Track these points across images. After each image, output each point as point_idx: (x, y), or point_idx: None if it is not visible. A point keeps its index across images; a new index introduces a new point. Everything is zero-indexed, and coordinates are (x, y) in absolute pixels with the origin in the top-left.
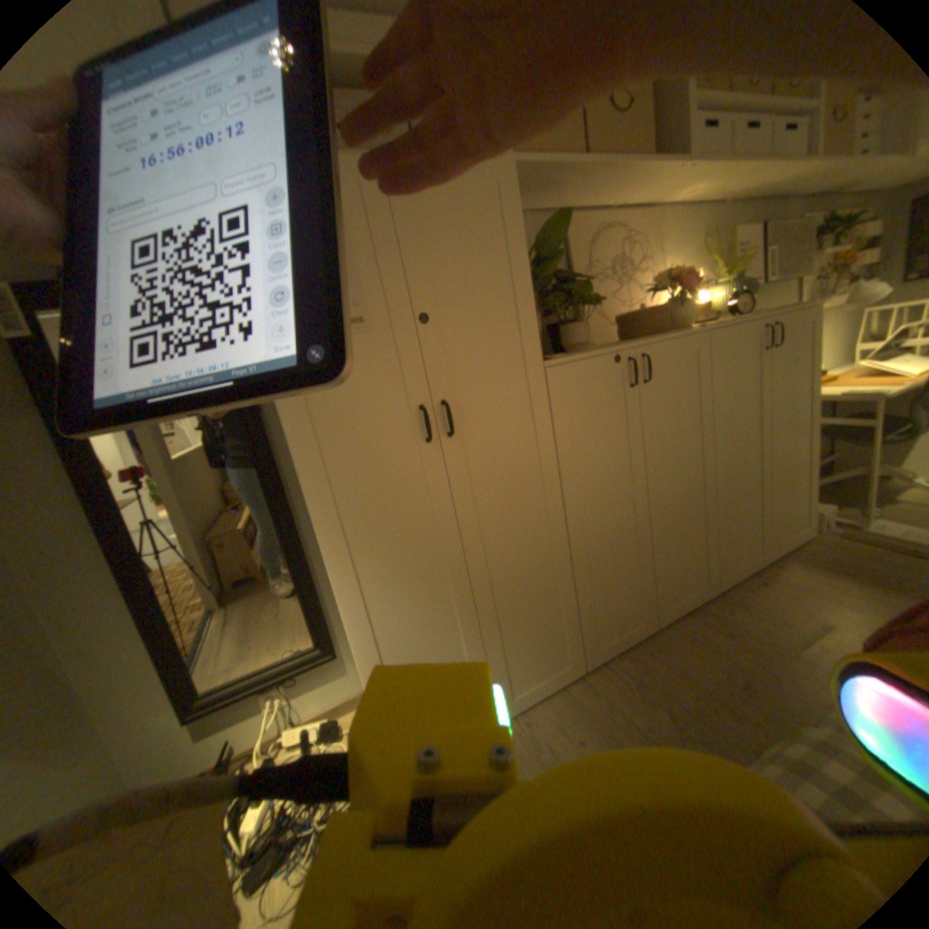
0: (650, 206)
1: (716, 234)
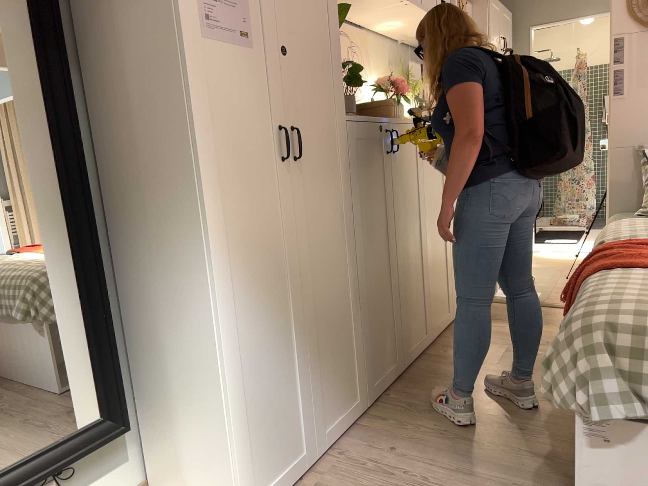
0: (360, 31)
1: (393, 67)
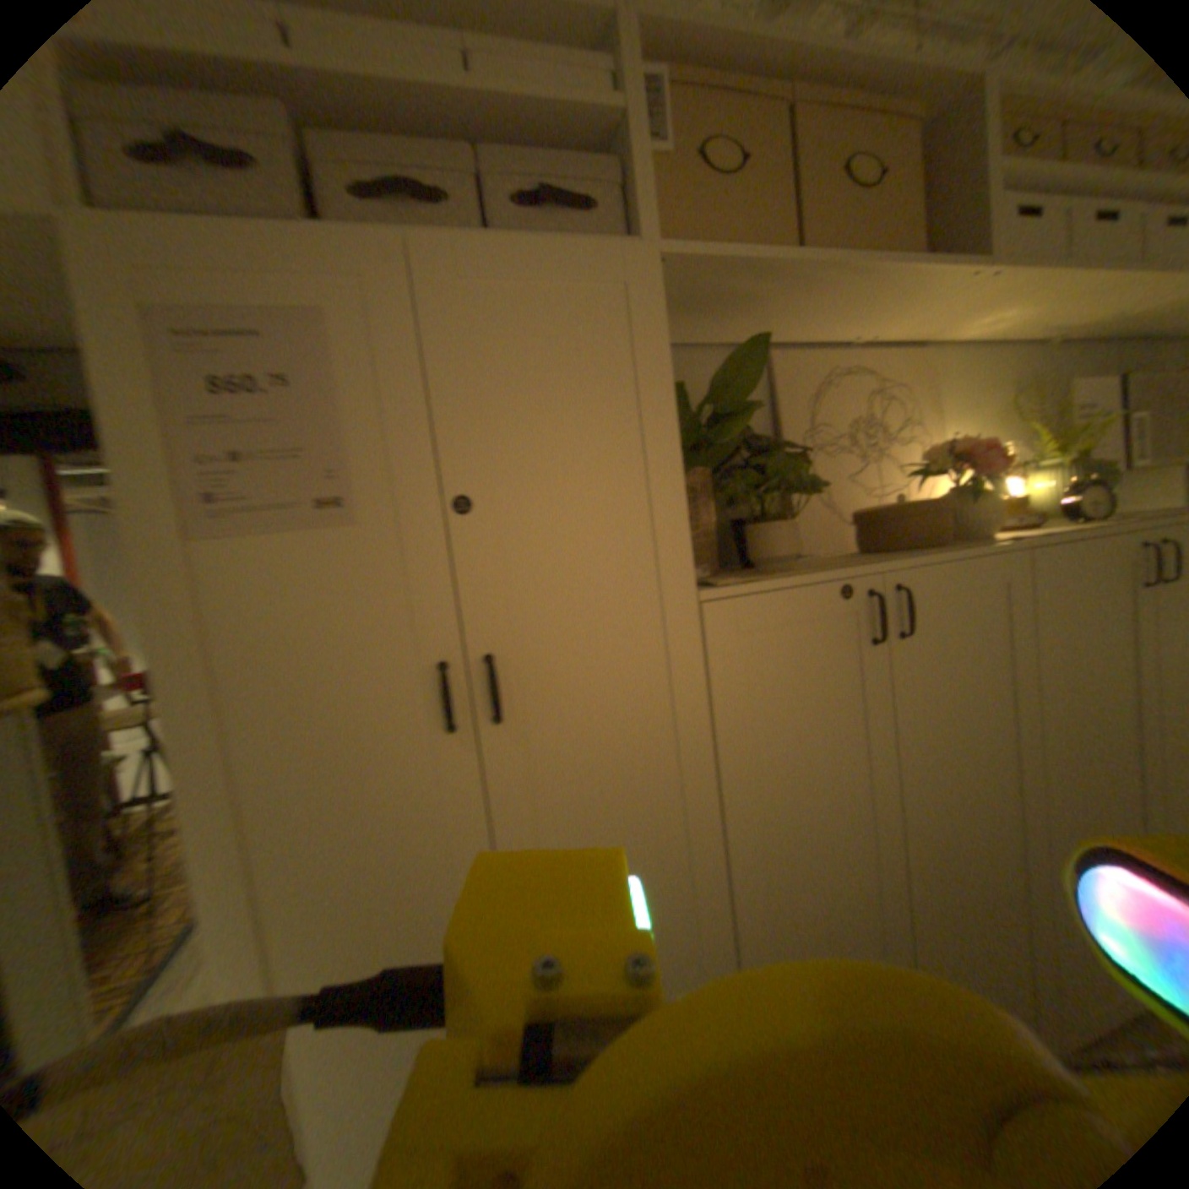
0: (919, 347)
1: (1034, 392)
